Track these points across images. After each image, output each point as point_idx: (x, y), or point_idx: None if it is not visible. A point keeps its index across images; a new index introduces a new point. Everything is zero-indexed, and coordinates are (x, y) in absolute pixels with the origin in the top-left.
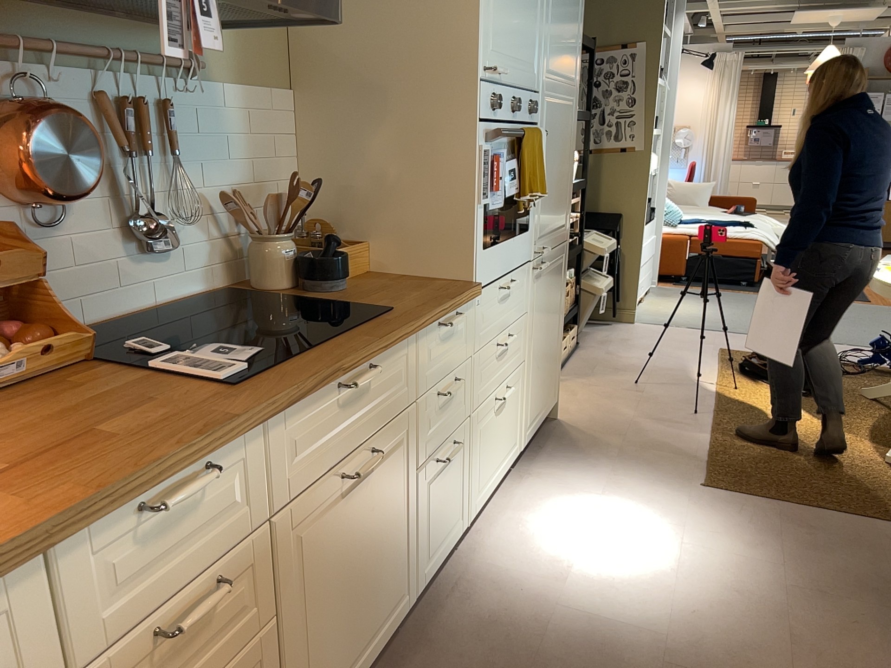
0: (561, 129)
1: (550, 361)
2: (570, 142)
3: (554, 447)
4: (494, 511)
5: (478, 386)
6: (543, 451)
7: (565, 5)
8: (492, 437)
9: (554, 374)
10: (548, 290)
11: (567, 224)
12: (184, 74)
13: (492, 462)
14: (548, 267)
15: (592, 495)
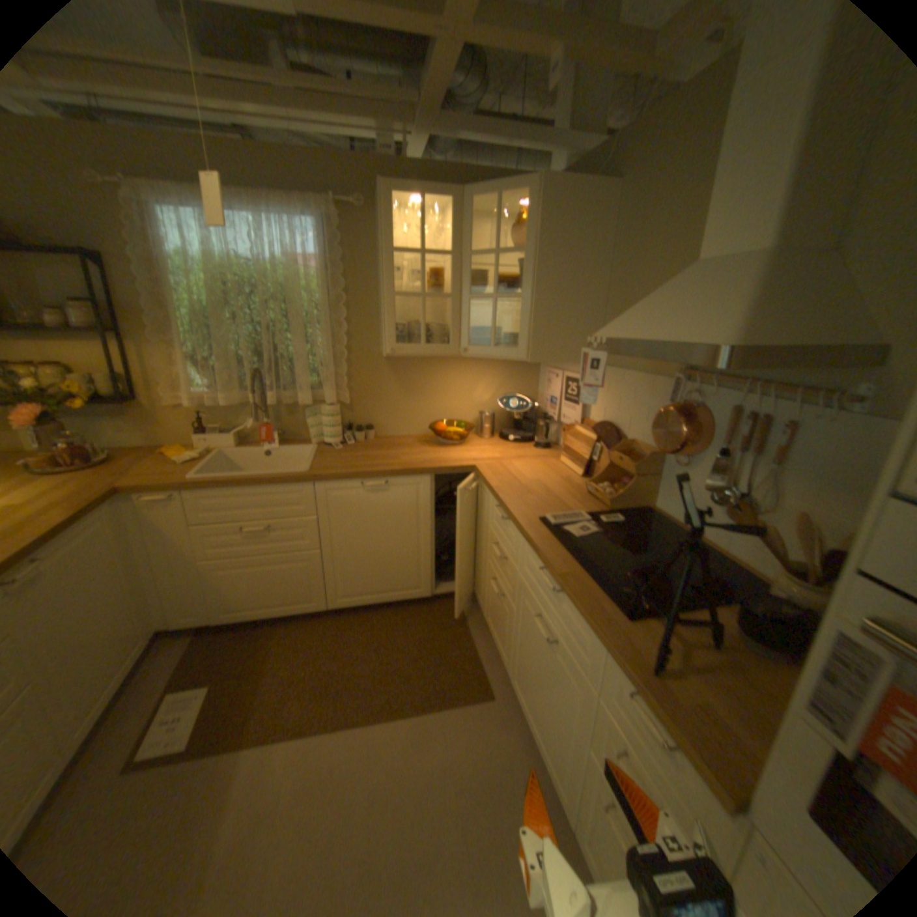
0: None
1: None
2: None
3: None
4: None
5: None
6: None
7: None
8: None
9: None
10: None
11: None
12: (845, 406)
13: None
14: None
15: None
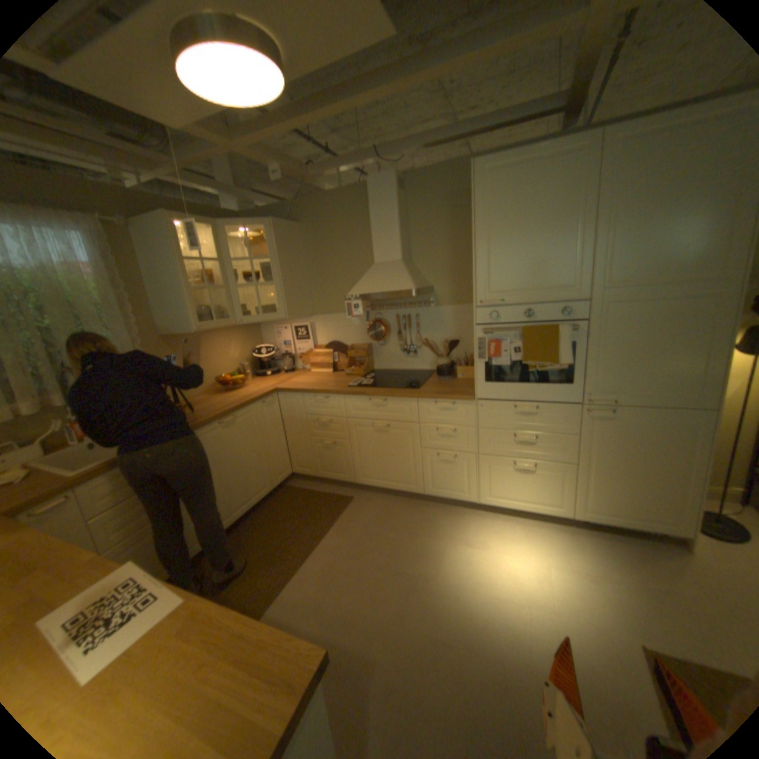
0: (663, 319)
1: (652, 492)
2: (702, 328)
3: (630, 550)
4: (518, 523)
5: (485, 445)
6: (617, 544)
7: (662, 224)
8: (511, 481)
9: (672, 510)
10: (637, 436)
11: (704, 395)
12: (427, 306)
13: (511, 494)
14: (632, 419)
15: (568, 567)
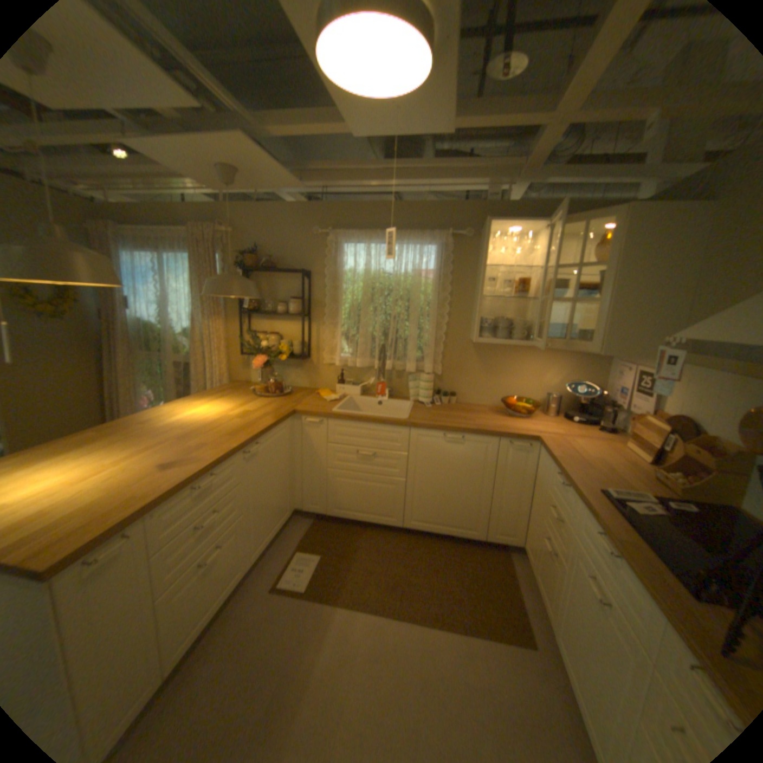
0: None
1: None
2: None
3: None
4: None
5: None
6: None
7: None
8: None
9: None
10: None
11: None
12: None
13: None
14: None
15: None
